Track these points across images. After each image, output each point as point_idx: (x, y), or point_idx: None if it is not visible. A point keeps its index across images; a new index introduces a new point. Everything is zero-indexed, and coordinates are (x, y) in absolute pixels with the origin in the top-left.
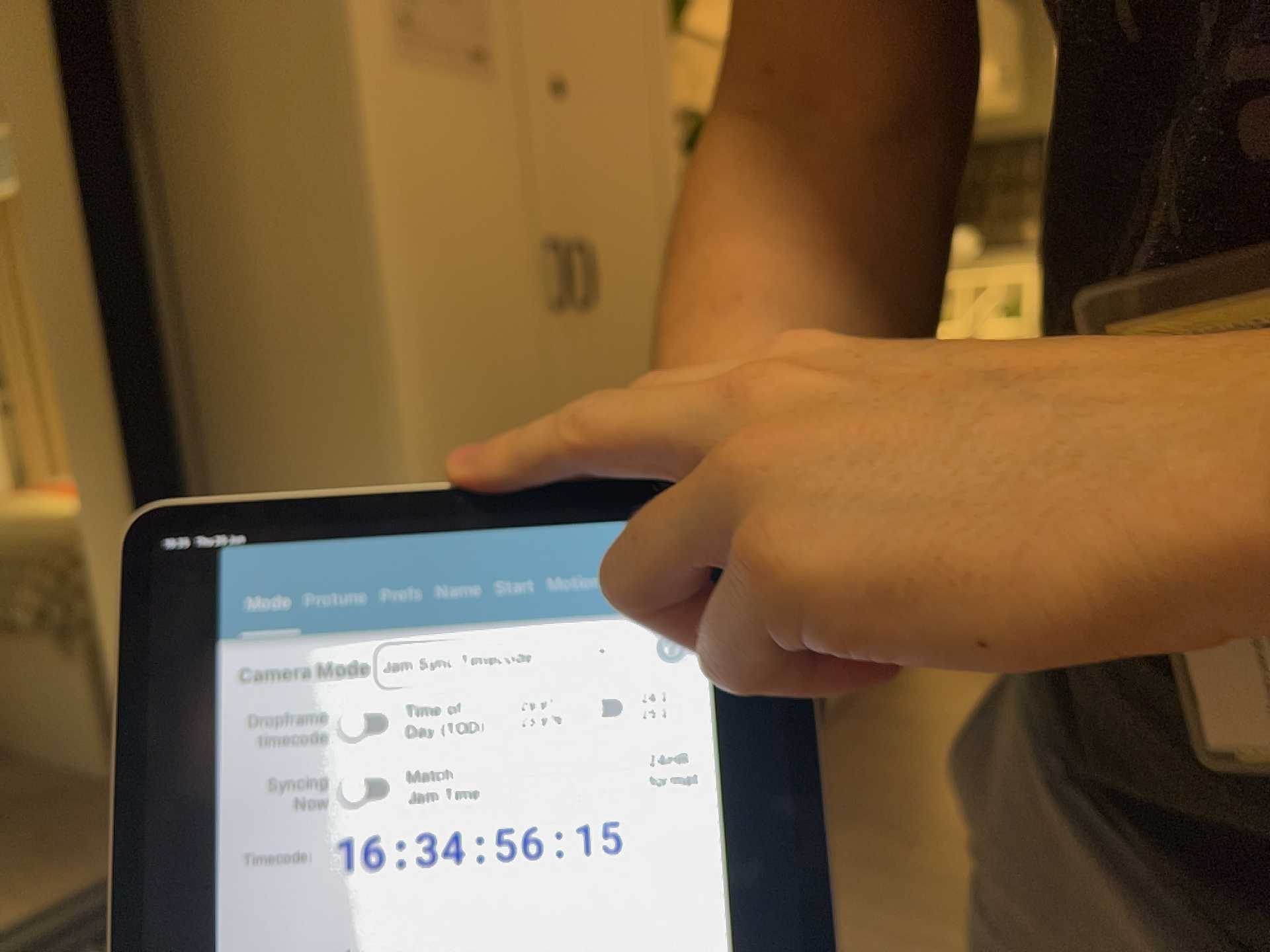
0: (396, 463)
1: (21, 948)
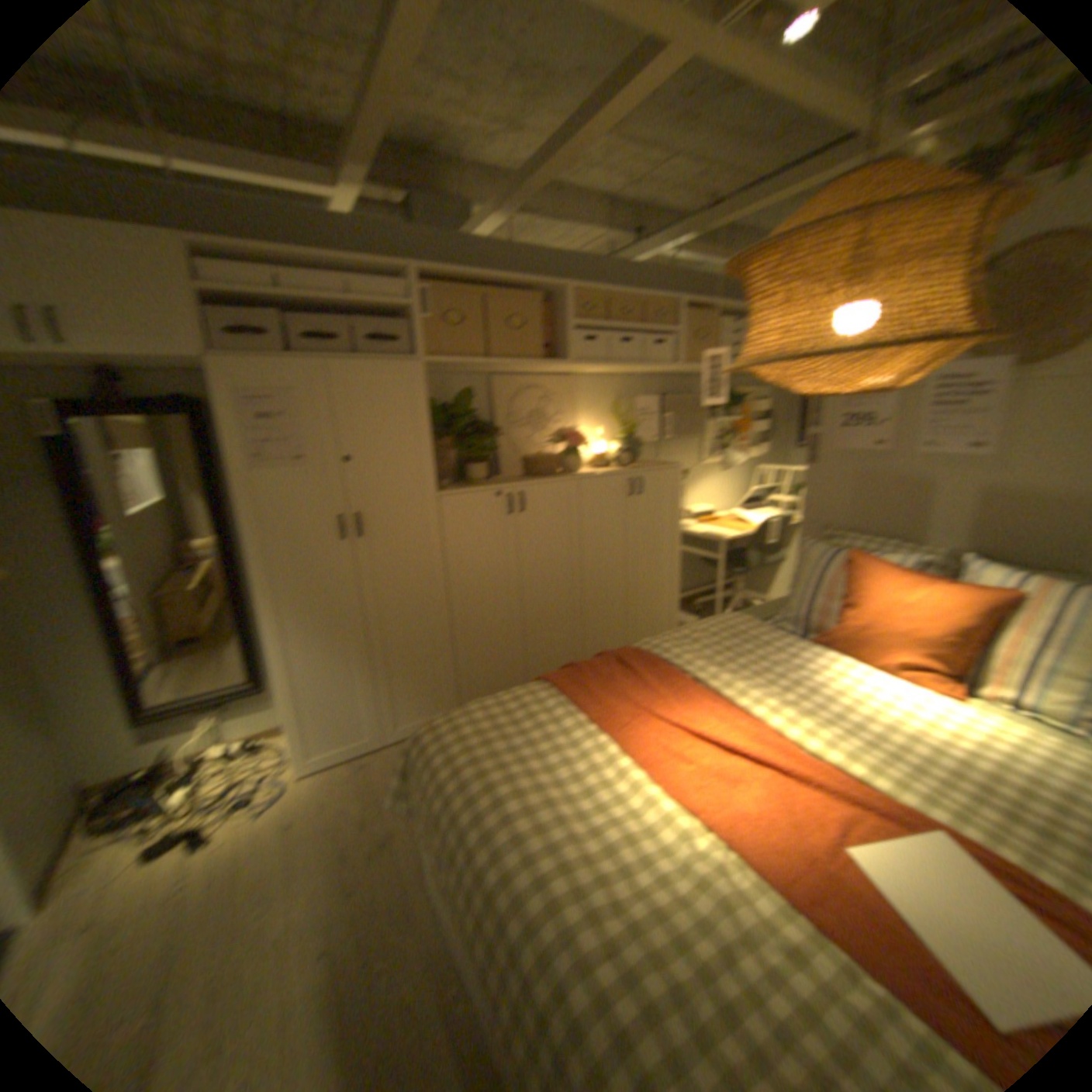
0: (260, 593)
1: (196, 698)
